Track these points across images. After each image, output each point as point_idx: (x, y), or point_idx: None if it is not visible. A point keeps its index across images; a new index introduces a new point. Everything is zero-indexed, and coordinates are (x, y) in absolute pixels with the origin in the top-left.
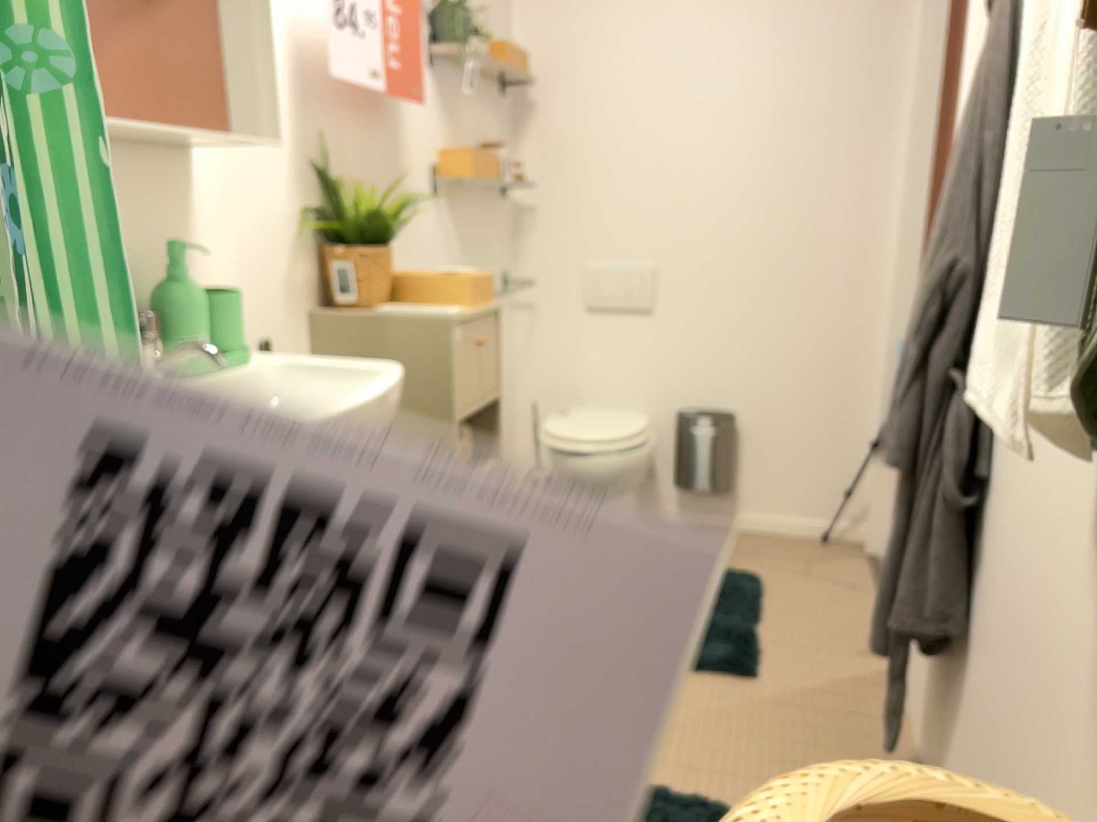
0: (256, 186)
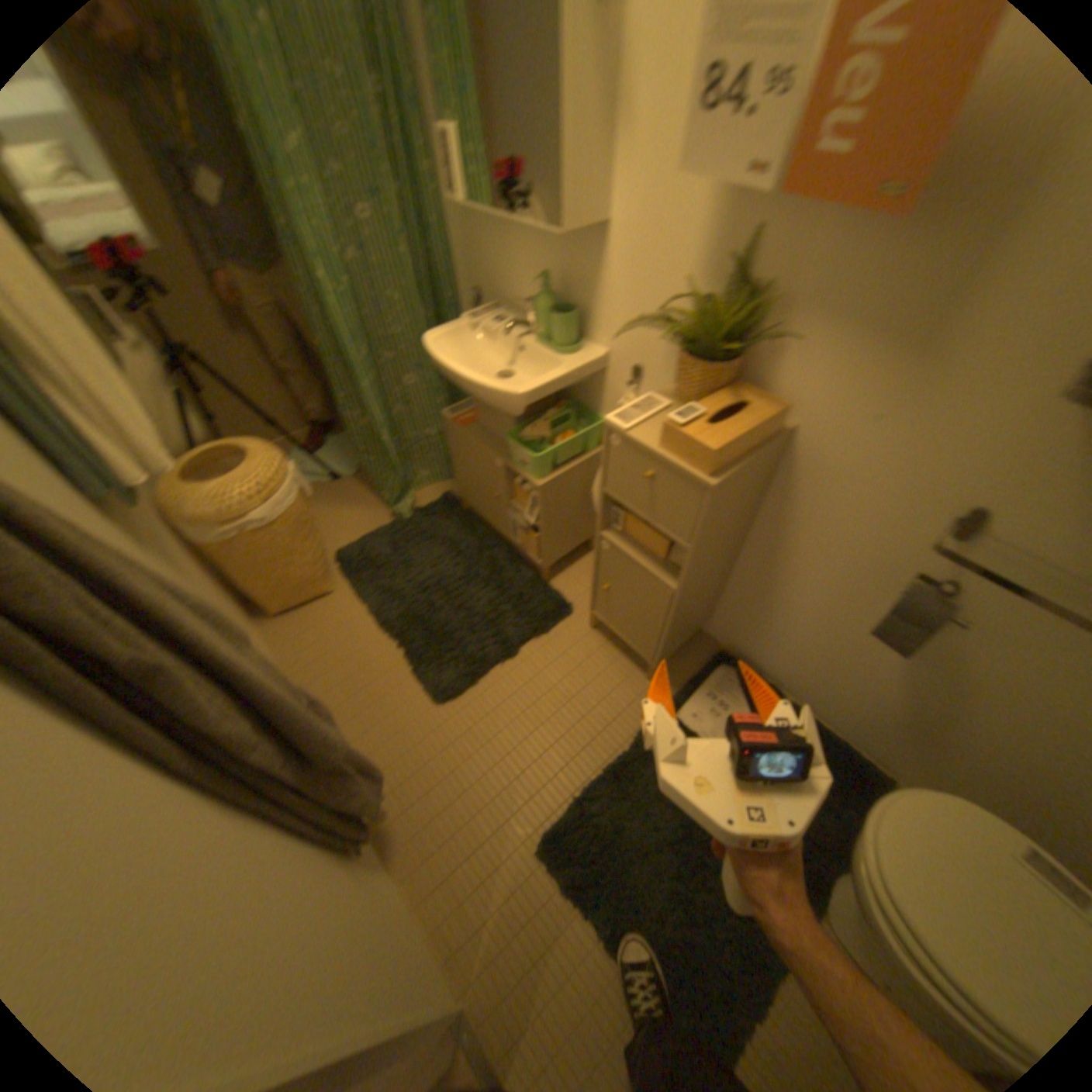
0: (656, 253)
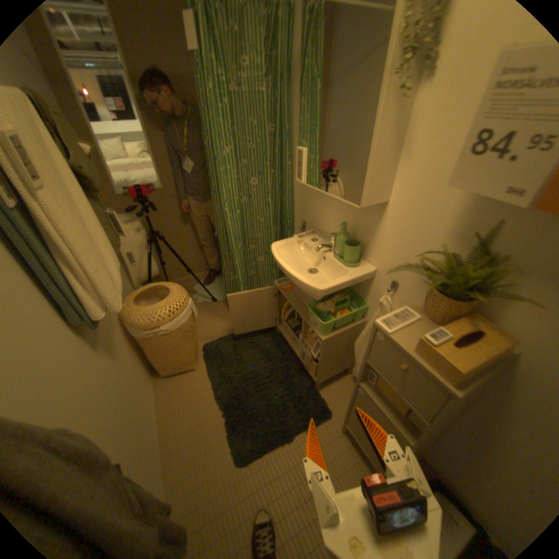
0: (416, 223)
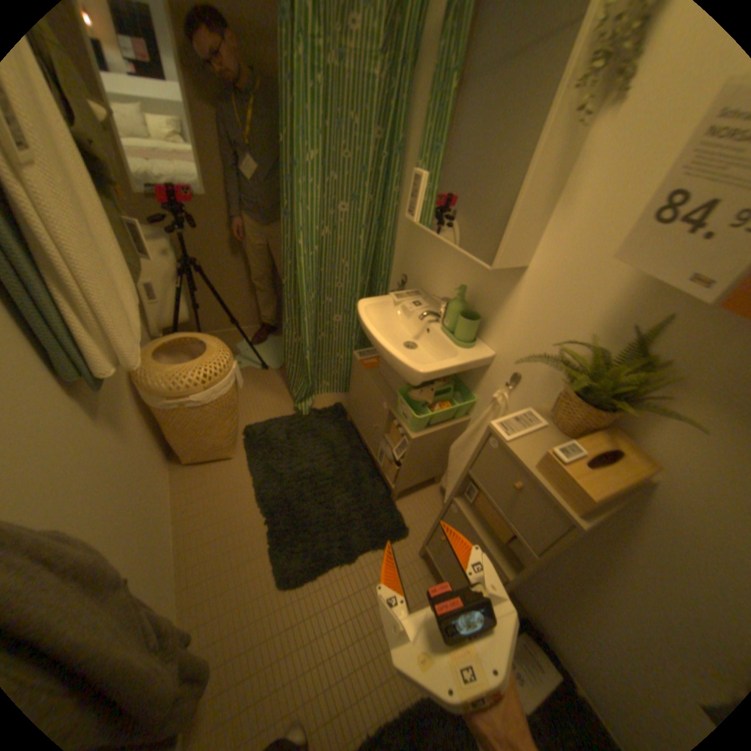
0: (559, 301)
